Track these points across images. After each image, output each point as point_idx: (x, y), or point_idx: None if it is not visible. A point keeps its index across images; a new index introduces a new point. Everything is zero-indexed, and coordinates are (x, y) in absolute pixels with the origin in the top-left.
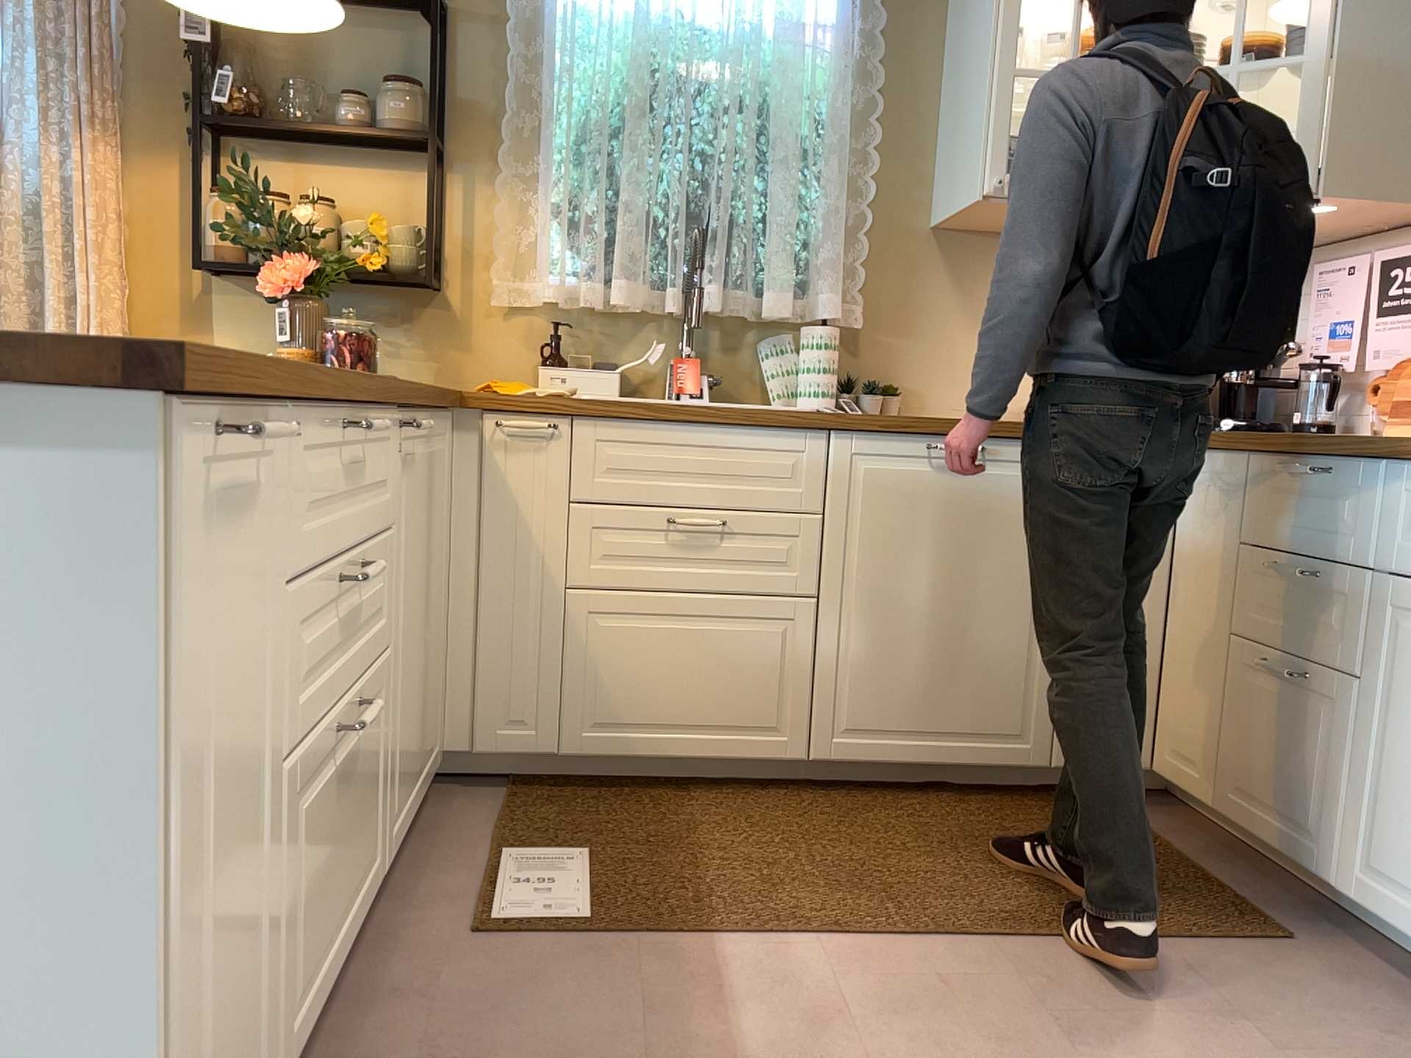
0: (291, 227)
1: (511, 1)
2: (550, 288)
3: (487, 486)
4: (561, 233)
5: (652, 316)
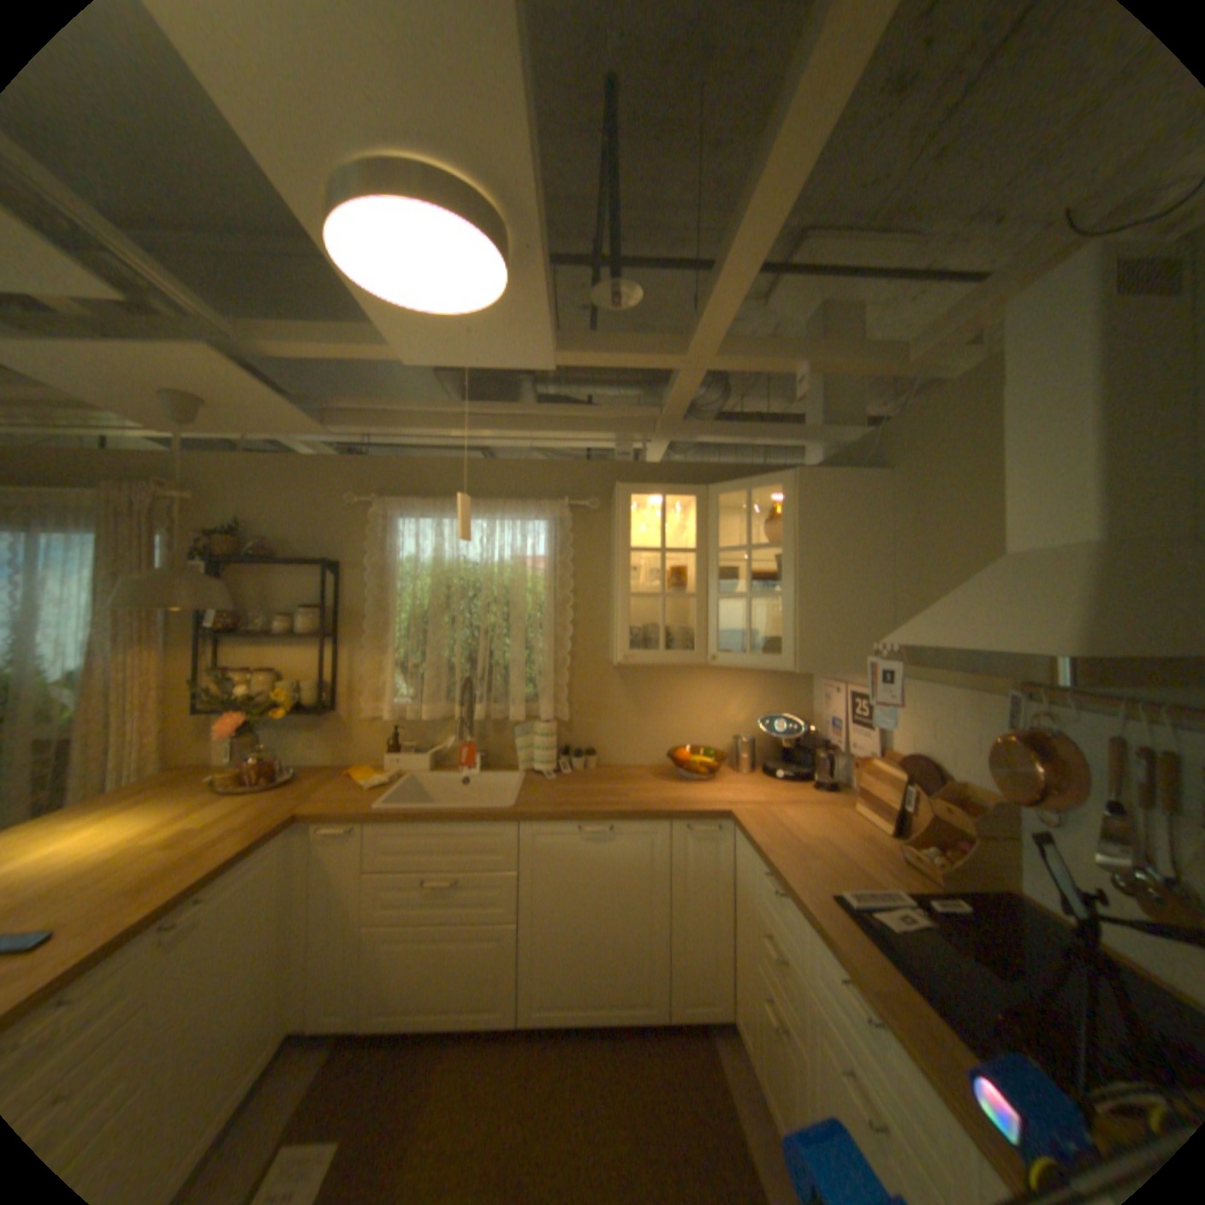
0: (232, 698)
1: (366, 560)
2: (387, 713)
3: (313, 867)
4: (396, 680)
5: (452, 718)
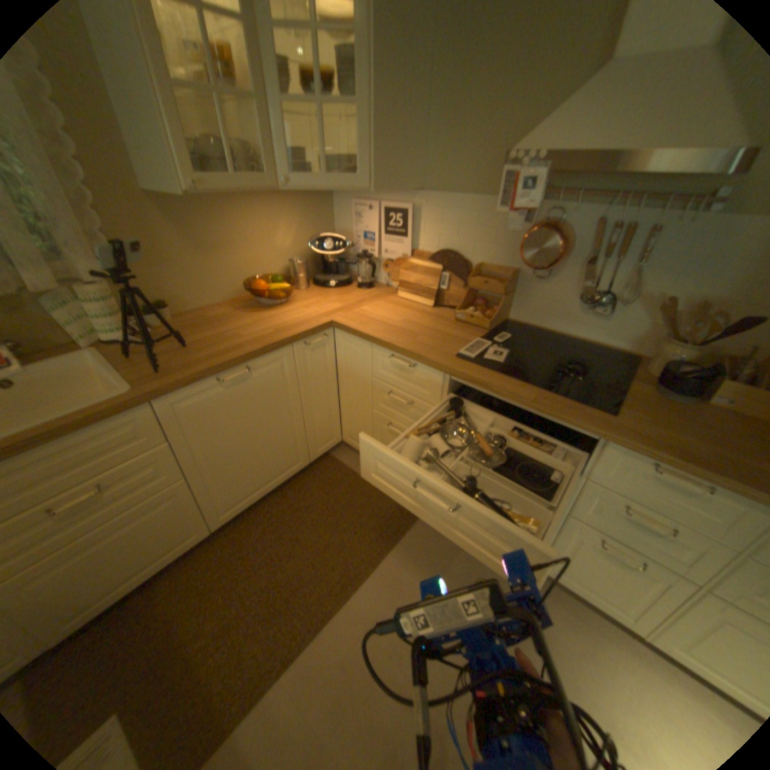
0: None
1: None
2: None
3: None
4: None
5: None
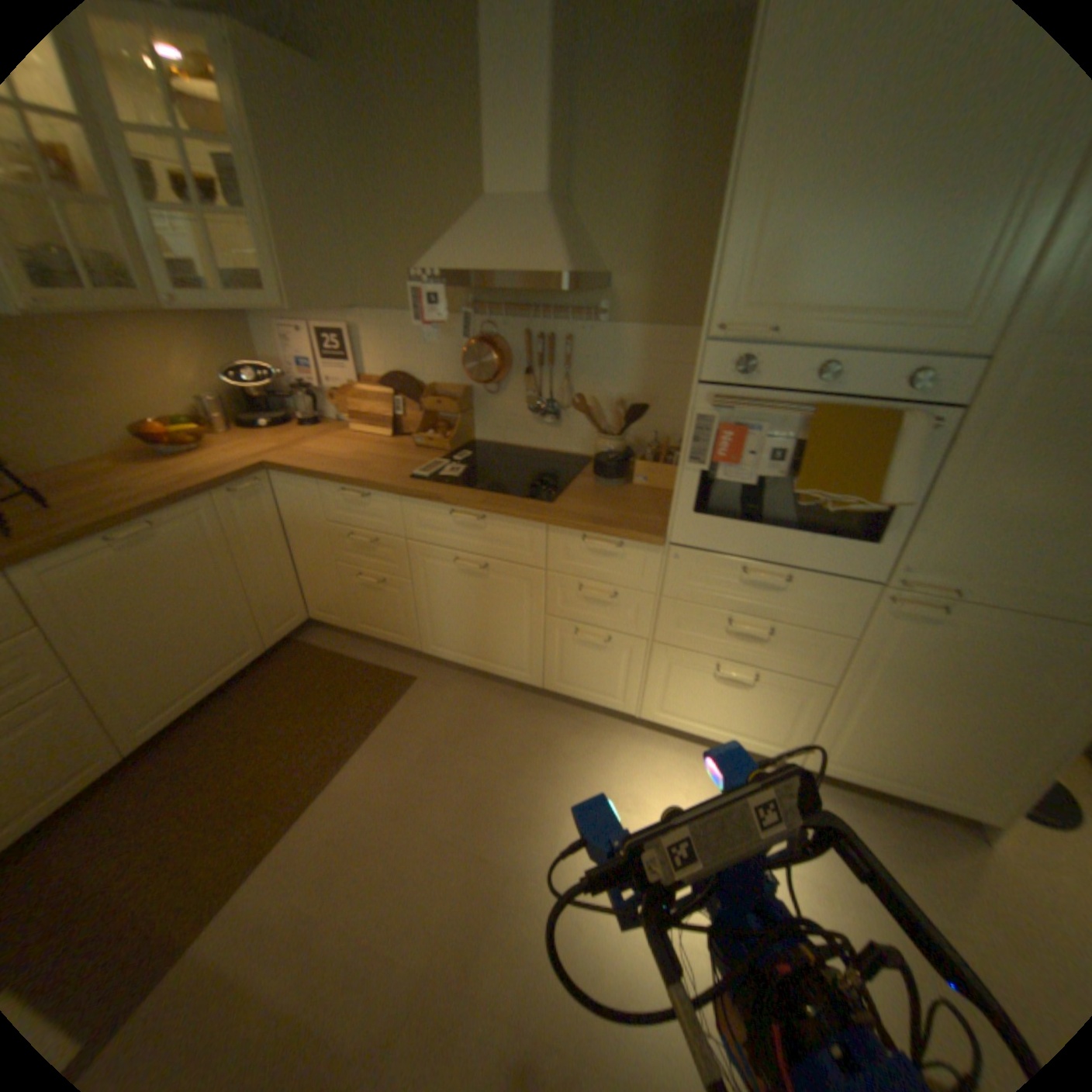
0: None
1: None
2: None
3: None
4: None
5: None
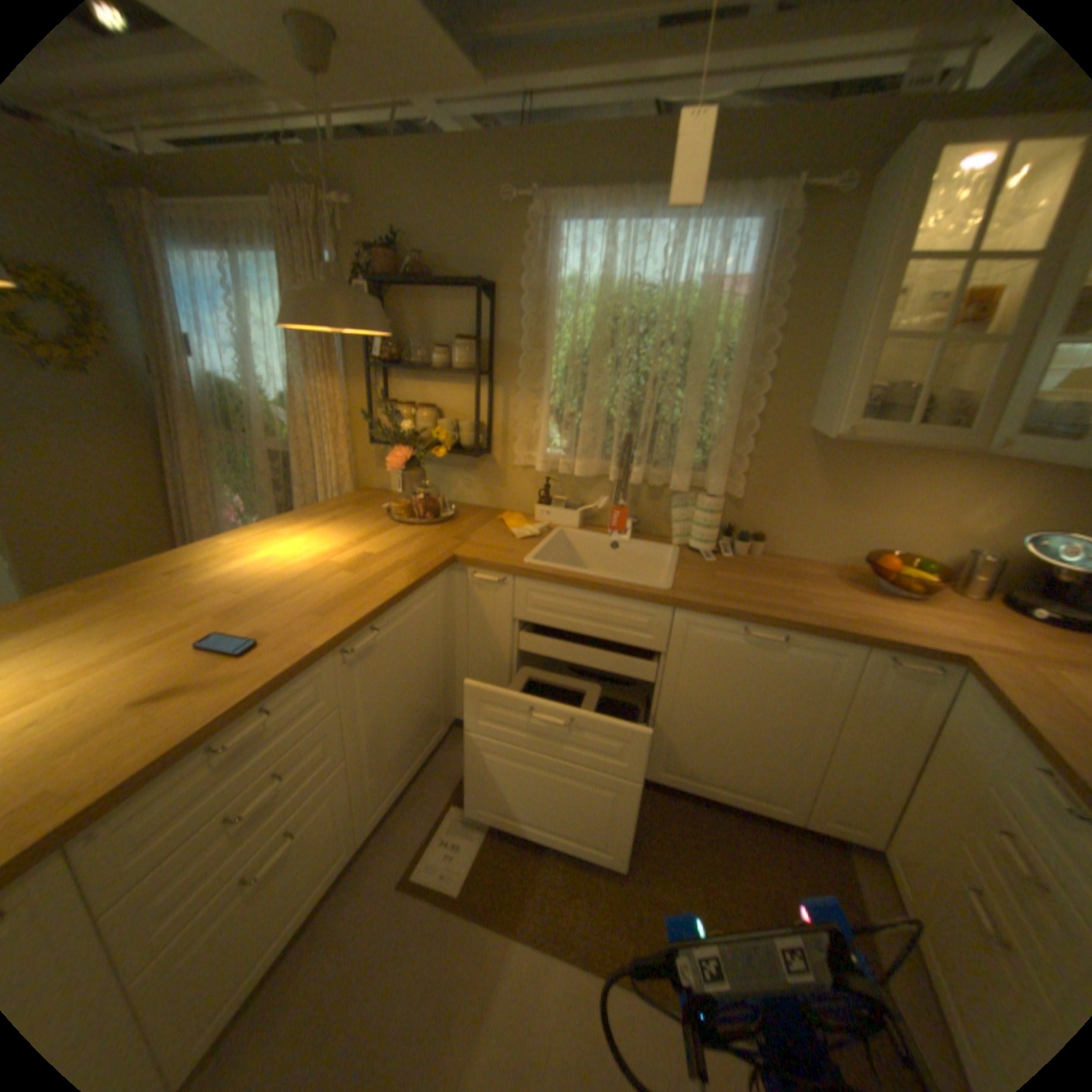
0: (400, 432)
1: (524, 280)
2: (540, 464)
3: (471, 604)
4: (550, 429)
5: (605, 477)
